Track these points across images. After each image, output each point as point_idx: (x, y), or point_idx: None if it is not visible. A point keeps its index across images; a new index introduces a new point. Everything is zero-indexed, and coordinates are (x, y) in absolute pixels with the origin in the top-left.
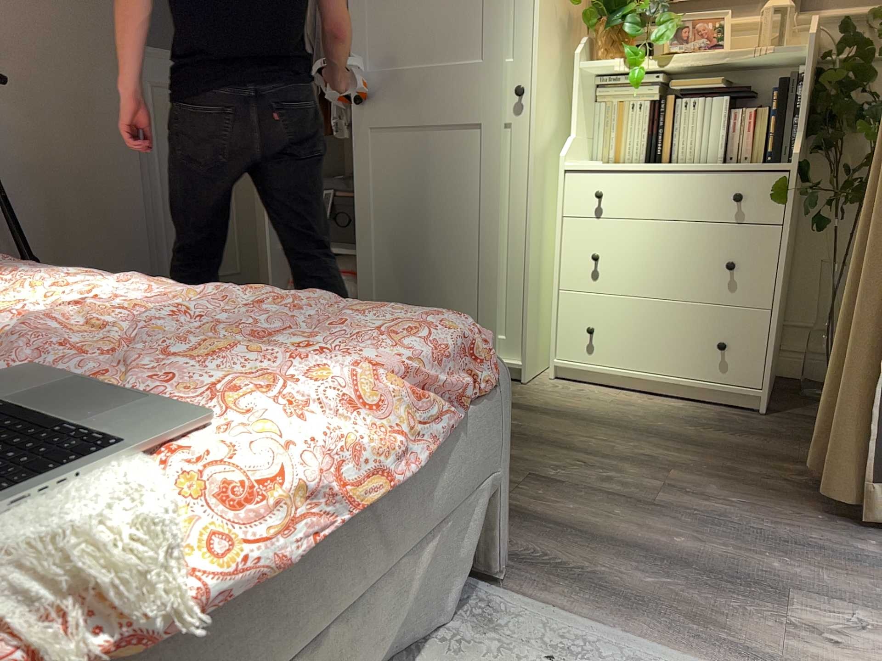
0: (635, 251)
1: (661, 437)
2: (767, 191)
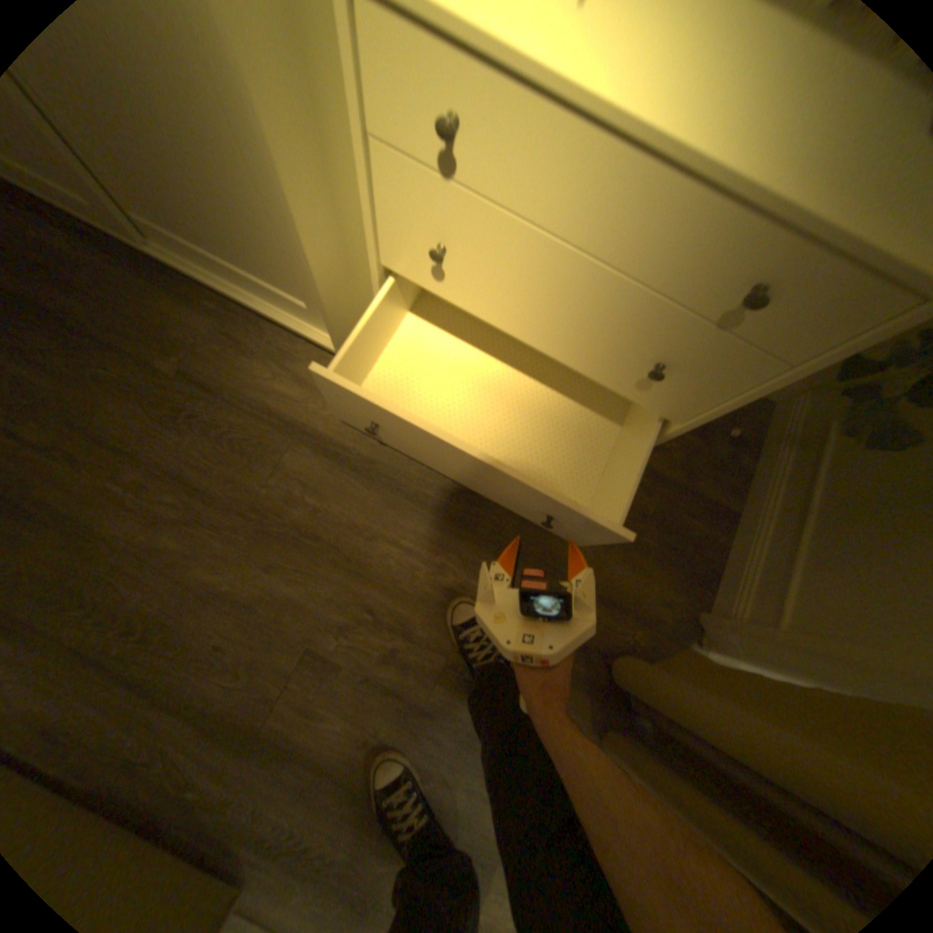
0: (509, 274)
1: (477, 531)
2: (833, 307)
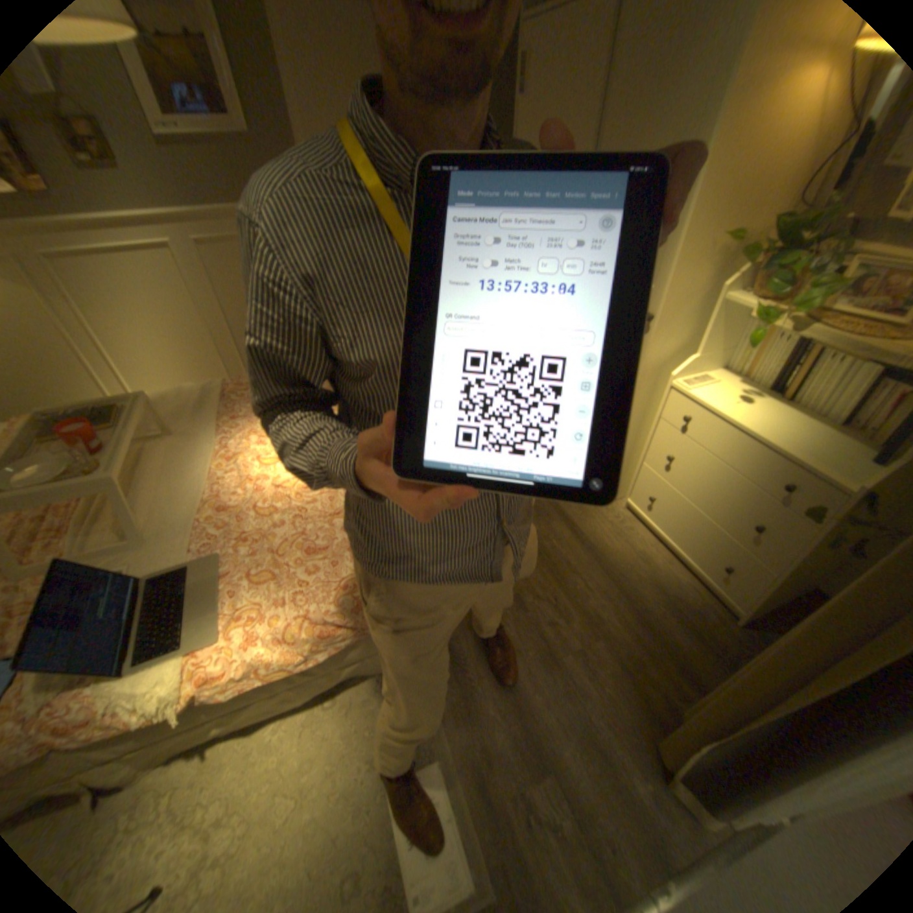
0: (697, 470)
1: (633, 603)
2: (820, 496)
